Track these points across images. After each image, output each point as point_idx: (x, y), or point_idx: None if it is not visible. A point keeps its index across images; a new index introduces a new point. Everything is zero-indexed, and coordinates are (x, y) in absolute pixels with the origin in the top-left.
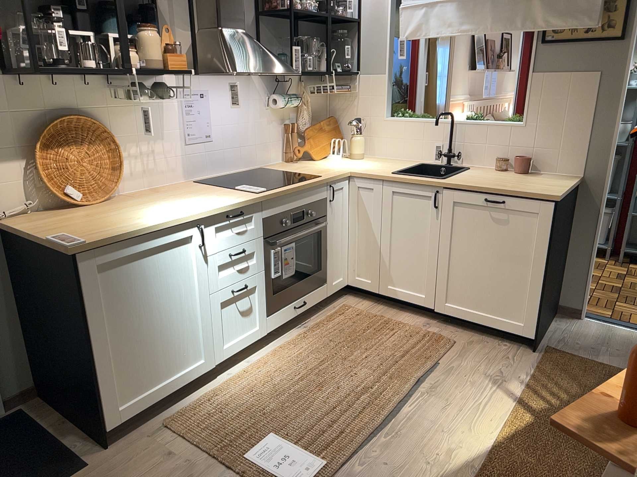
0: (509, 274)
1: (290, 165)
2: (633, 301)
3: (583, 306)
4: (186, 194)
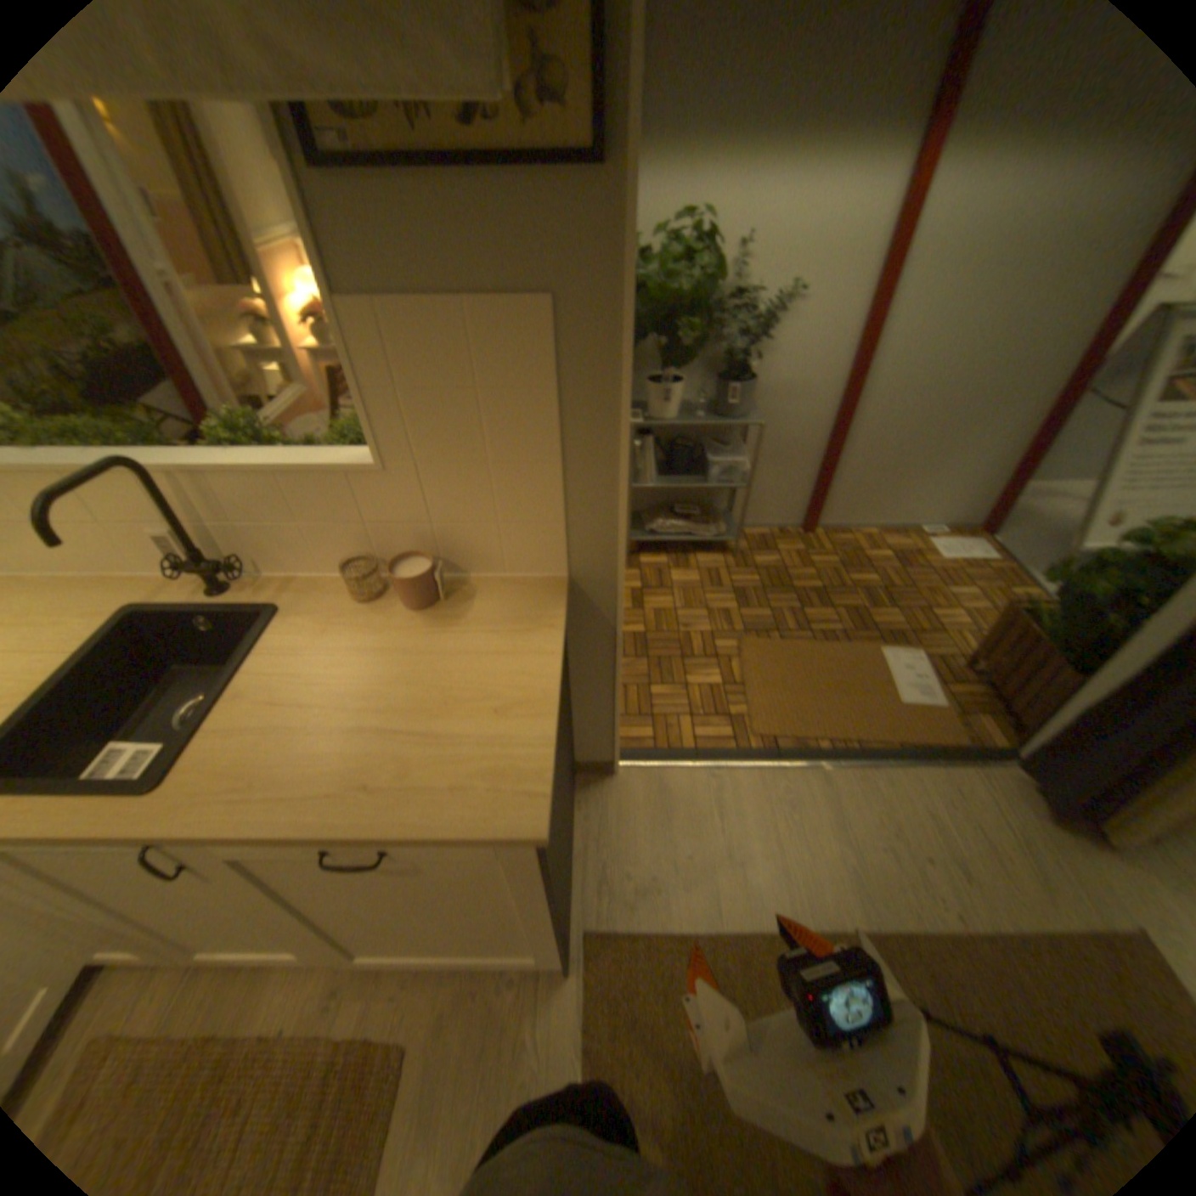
0: (470, 922)
1: None
2: (669, 671)
3: (612, 760)
4: None
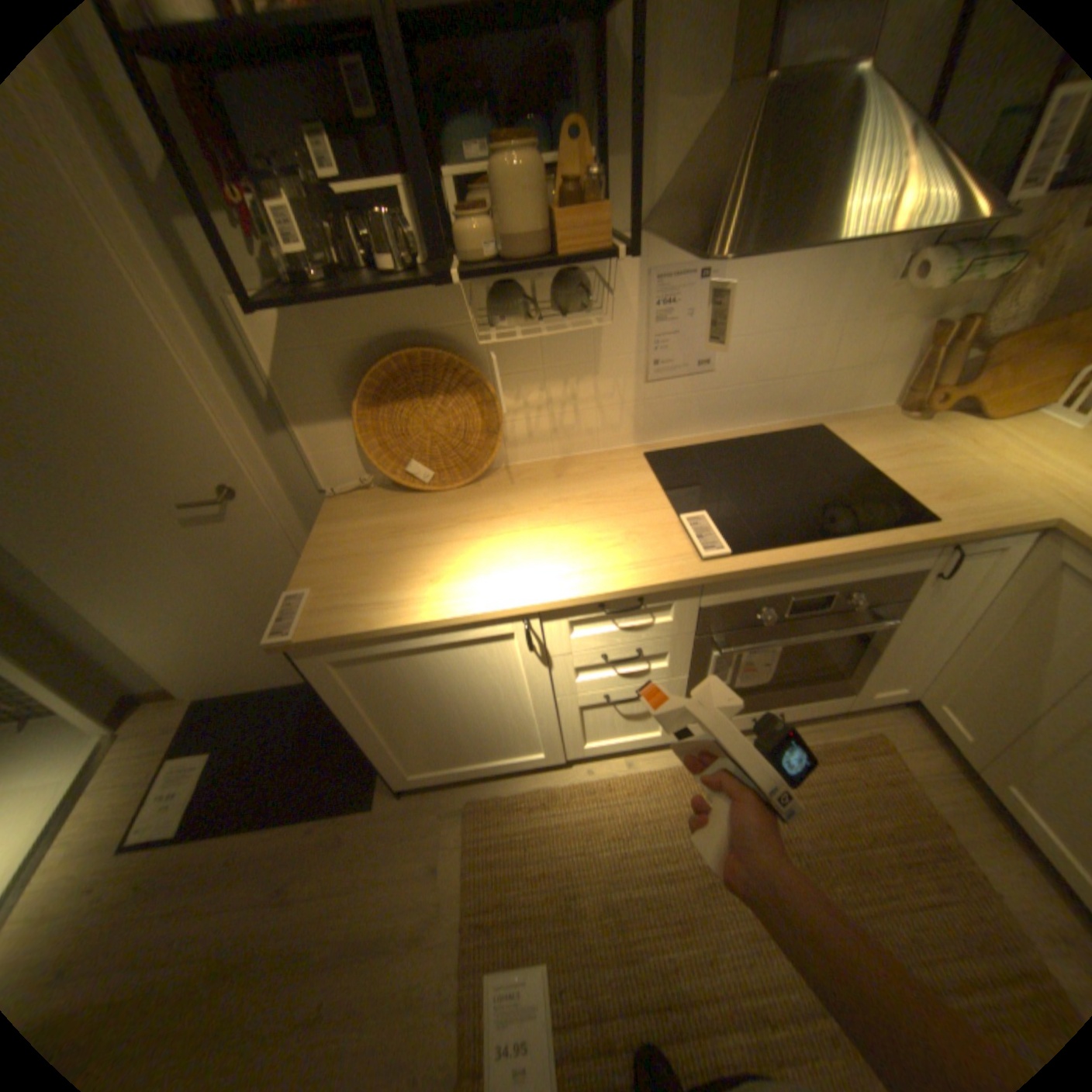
0: None
1: (901, 428)
2: None
3: None
4: (587, 501)
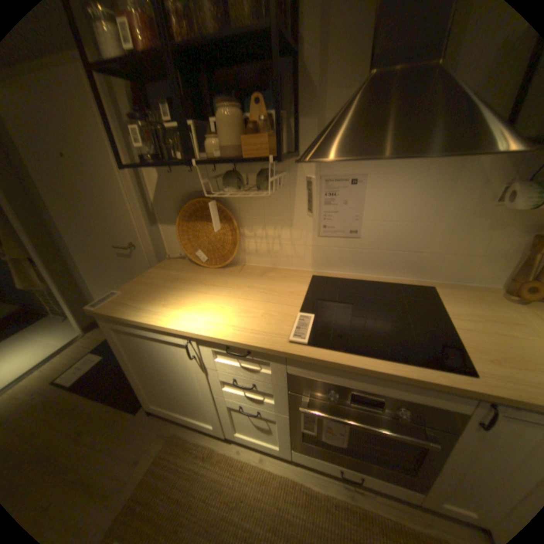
0: None
1: (497, 304)
2: None
3: None
4: (262, 291)
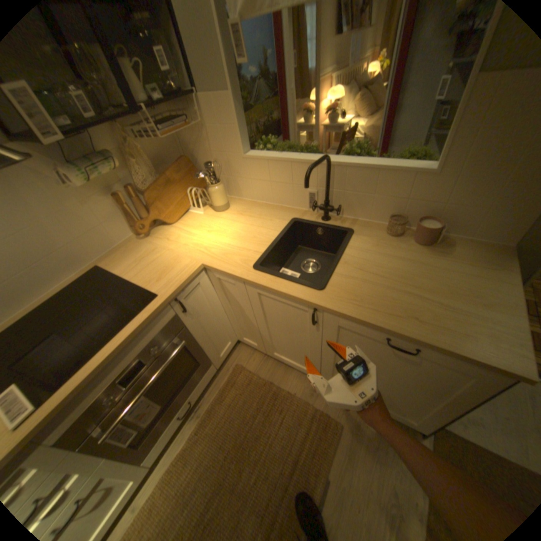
0: (406, 394)
1: (137, 246)
2: None
3: None
4: None
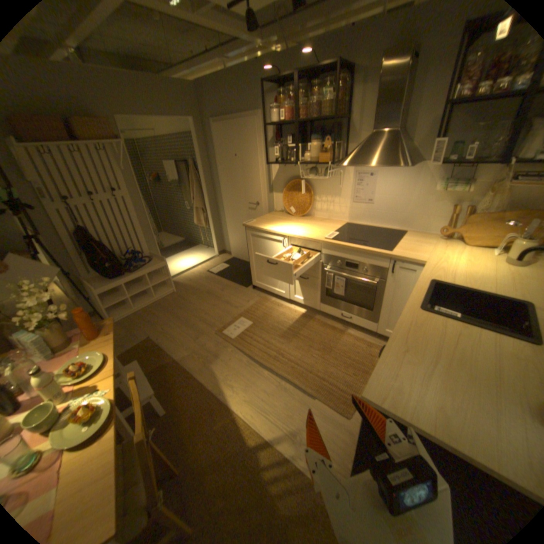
0: None
1: (431, 239)
2: None
3: None
4: (318, 226)
